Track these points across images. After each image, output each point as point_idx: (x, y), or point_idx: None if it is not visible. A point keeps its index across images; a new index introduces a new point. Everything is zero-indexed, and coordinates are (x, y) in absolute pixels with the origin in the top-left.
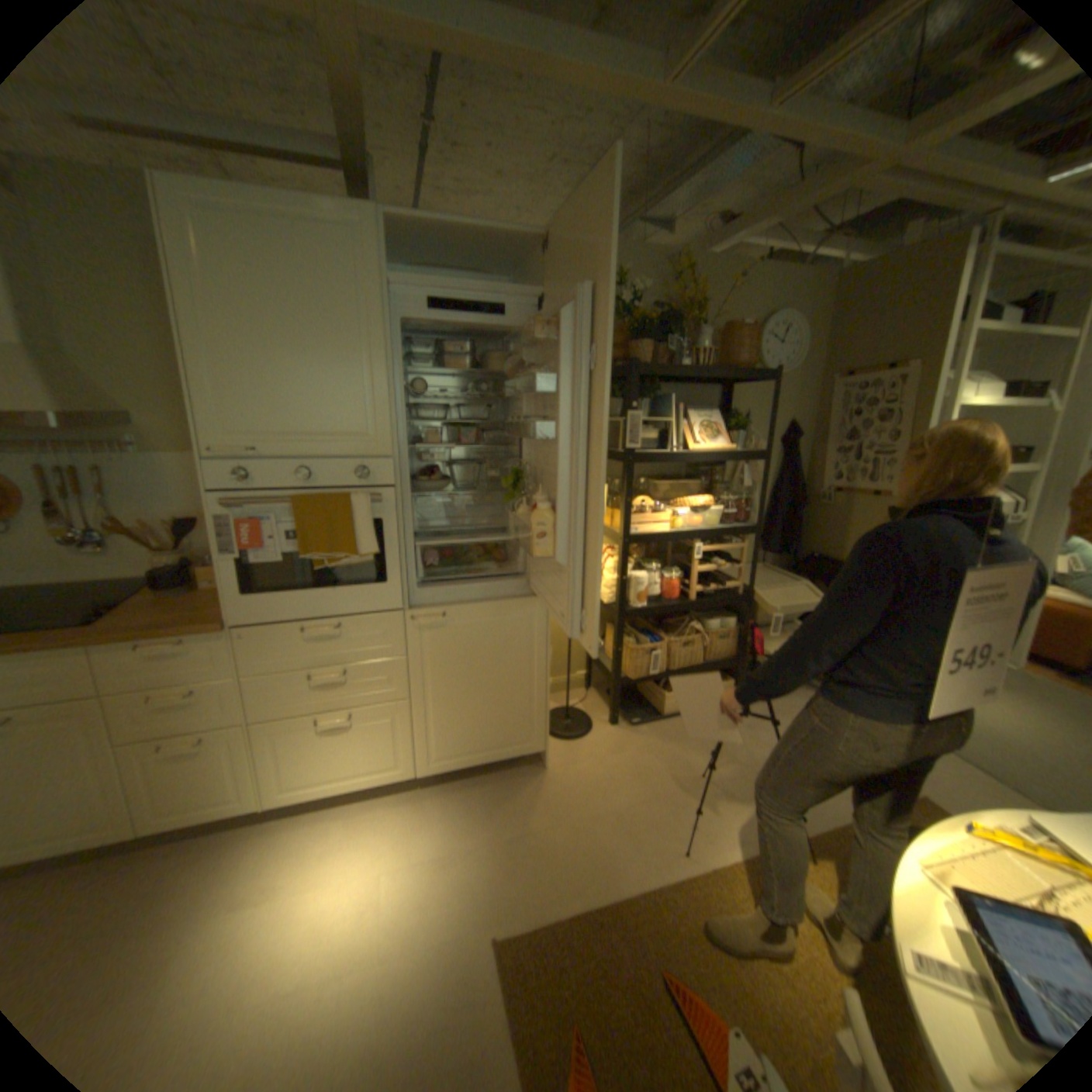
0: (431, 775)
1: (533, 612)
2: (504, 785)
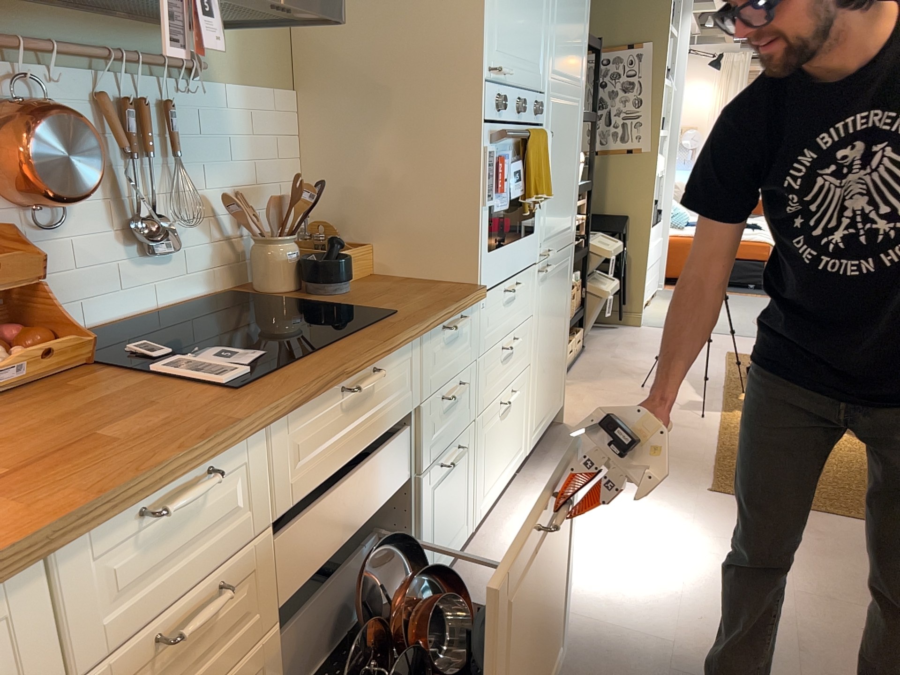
0: (532, 448)
1: (570, 259)
2: (560, 442)
